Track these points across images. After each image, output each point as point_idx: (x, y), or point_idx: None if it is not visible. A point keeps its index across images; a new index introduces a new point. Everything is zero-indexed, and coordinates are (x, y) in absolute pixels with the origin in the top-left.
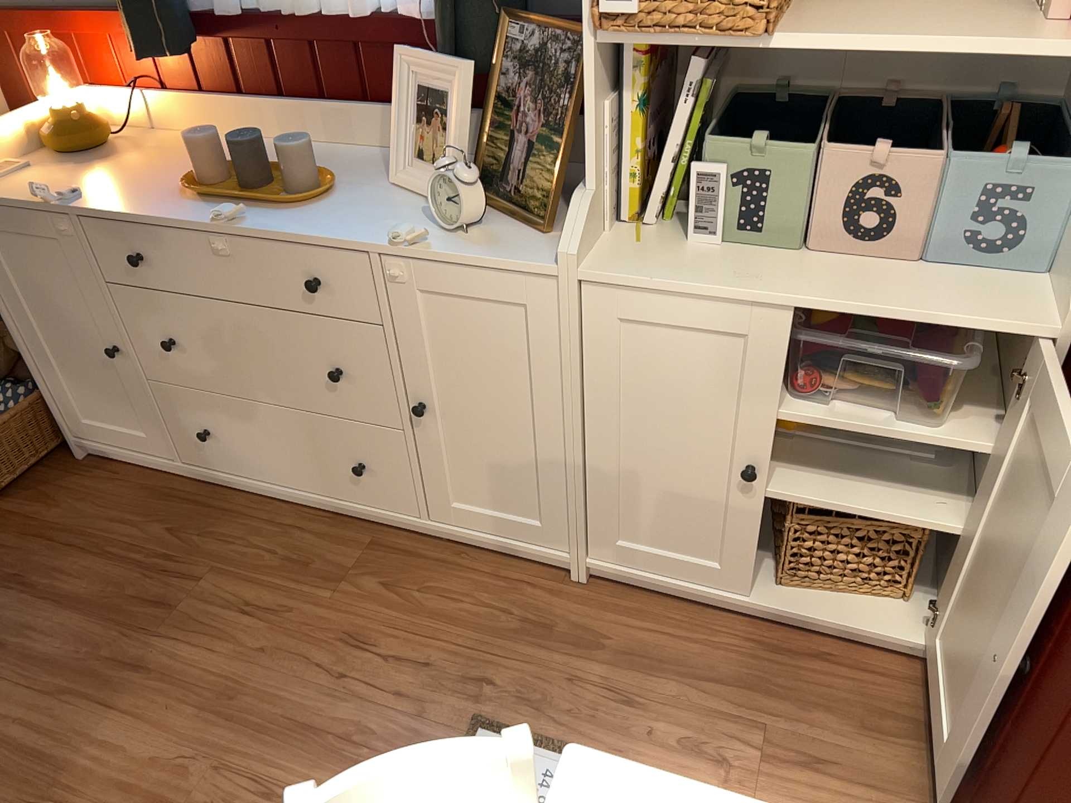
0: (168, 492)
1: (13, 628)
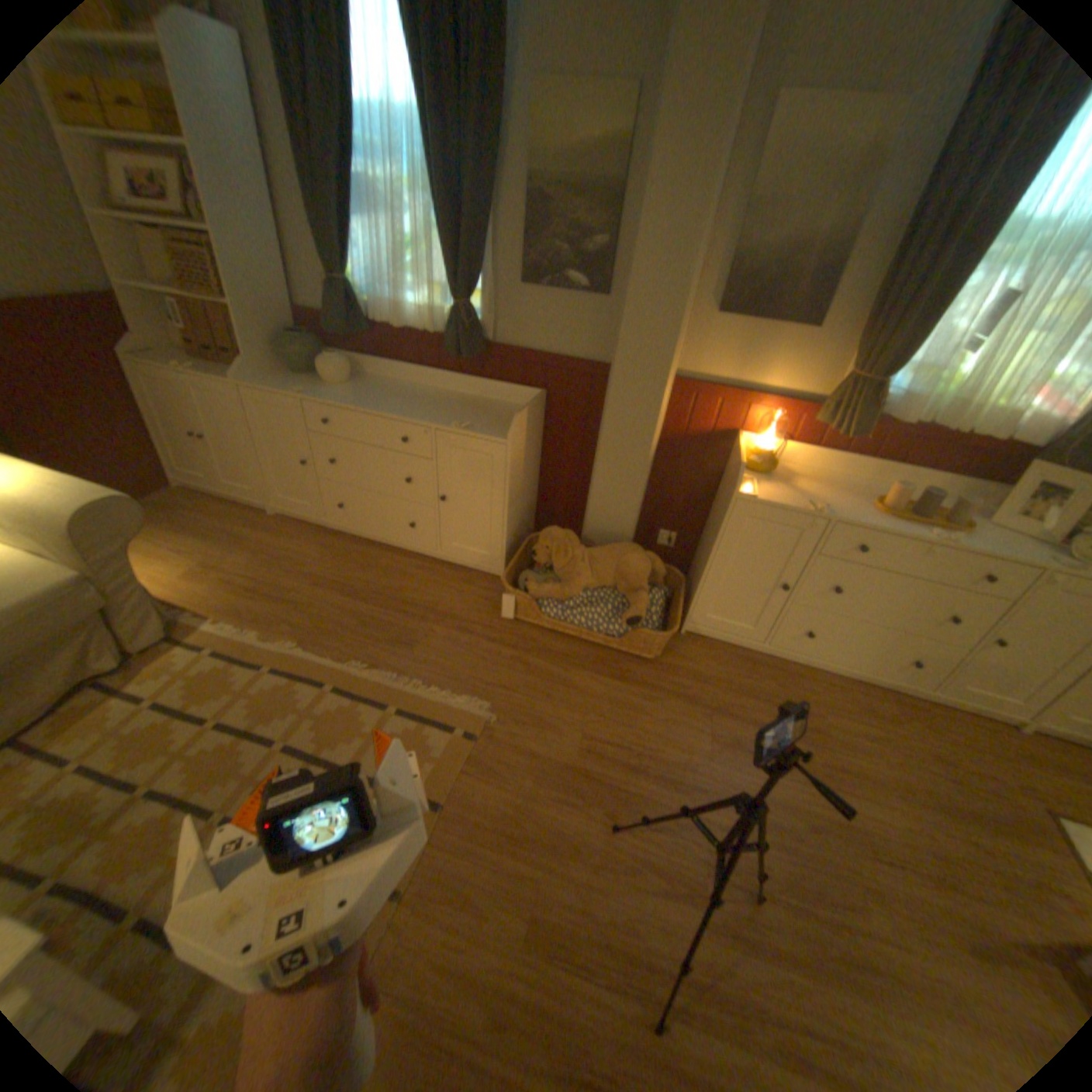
0: (750, 661)
1: (747, 746)
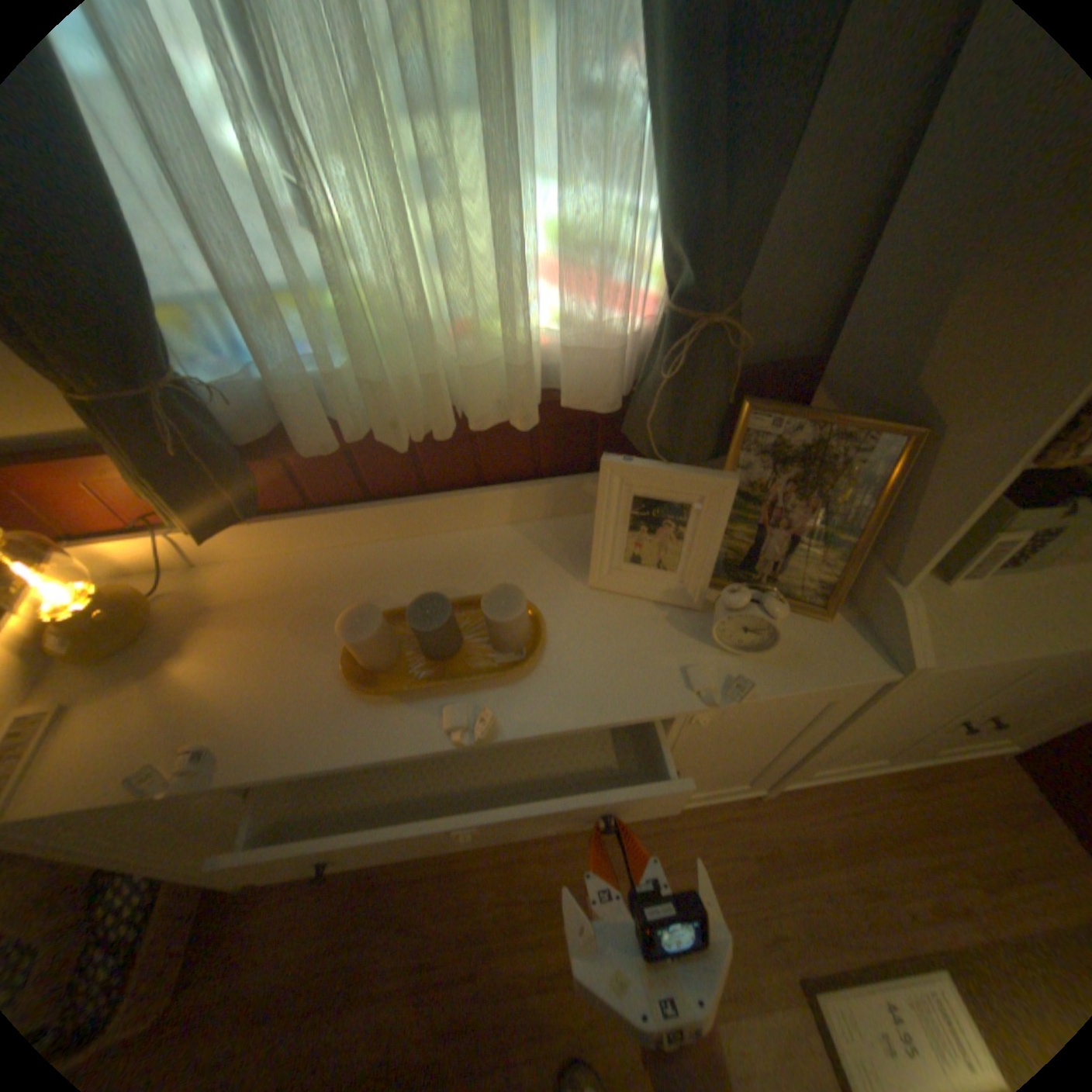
0: (358, 891)
1: None
